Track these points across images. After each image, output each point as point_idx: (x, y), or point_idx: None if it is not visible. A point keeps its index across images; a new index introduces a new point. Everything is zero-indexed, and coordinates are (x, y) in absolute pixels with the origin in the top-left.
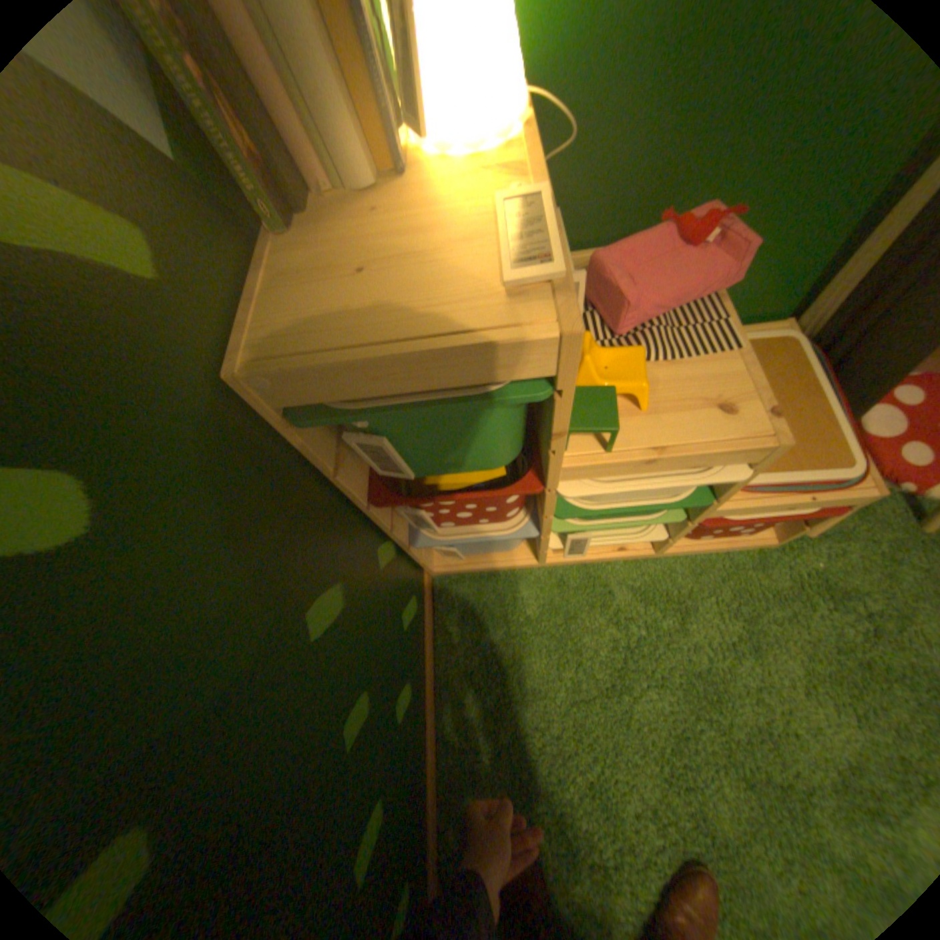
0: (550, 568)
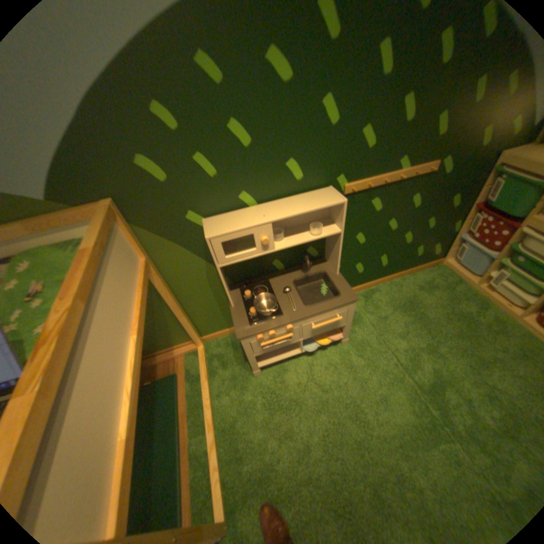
0: (477, 292)
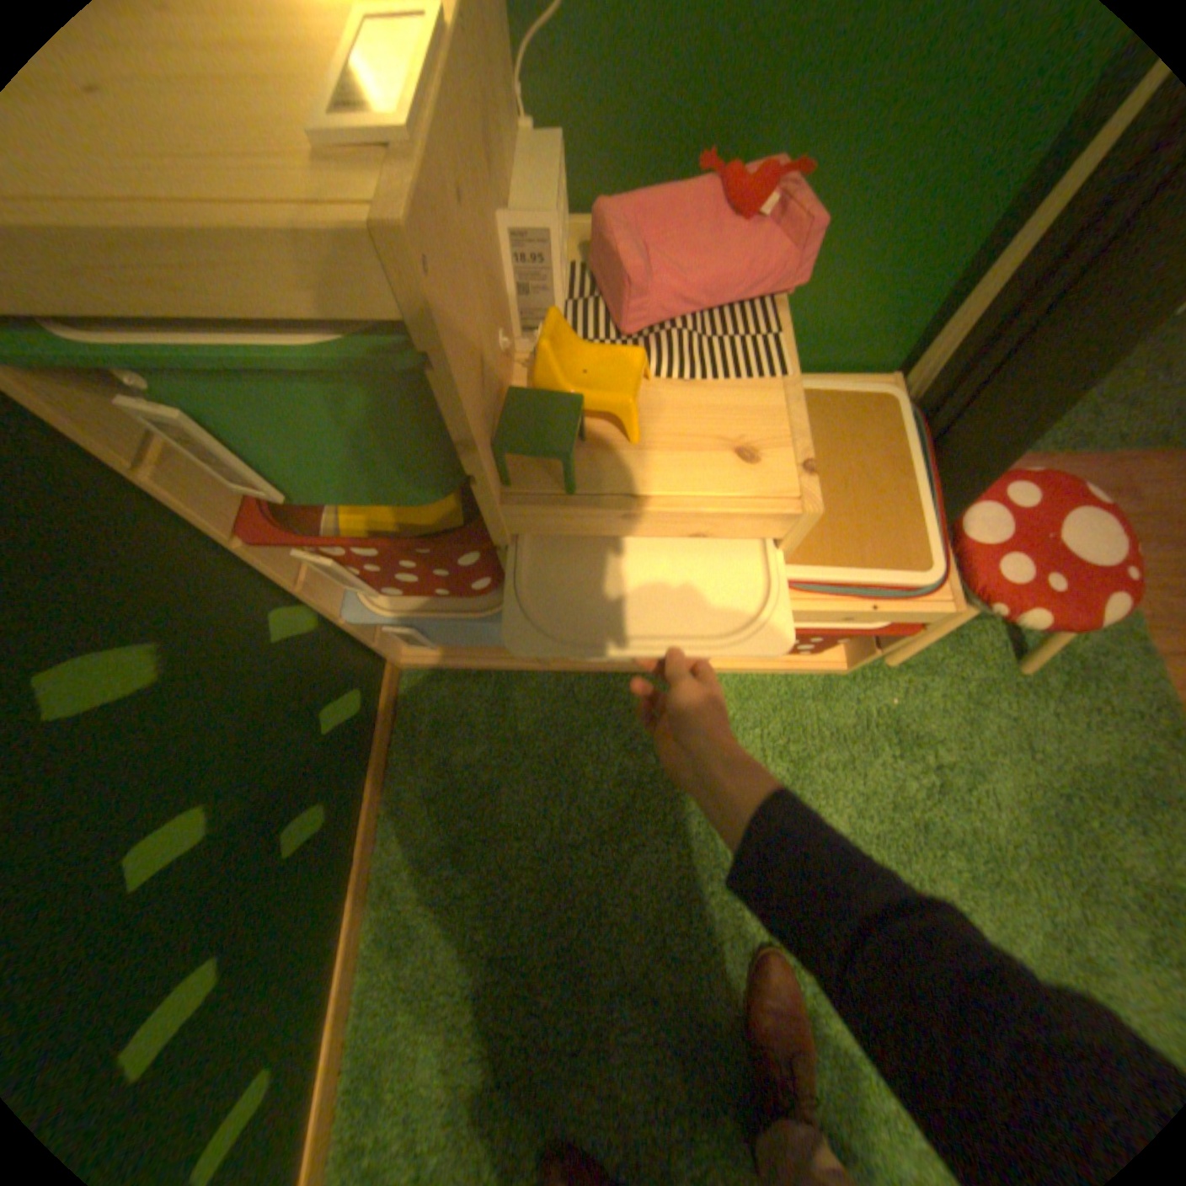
0: (559, 673)
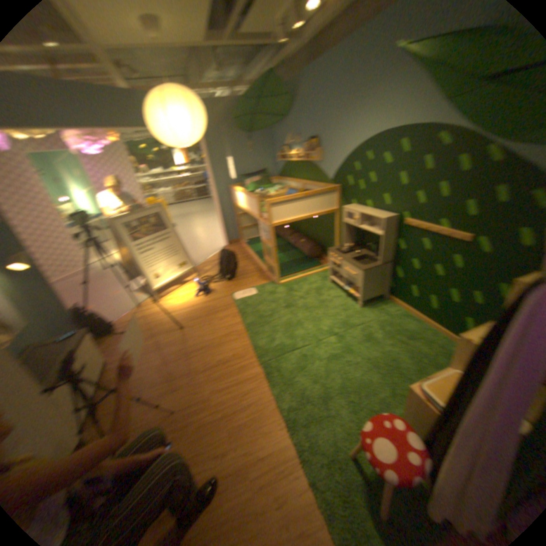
0: None
